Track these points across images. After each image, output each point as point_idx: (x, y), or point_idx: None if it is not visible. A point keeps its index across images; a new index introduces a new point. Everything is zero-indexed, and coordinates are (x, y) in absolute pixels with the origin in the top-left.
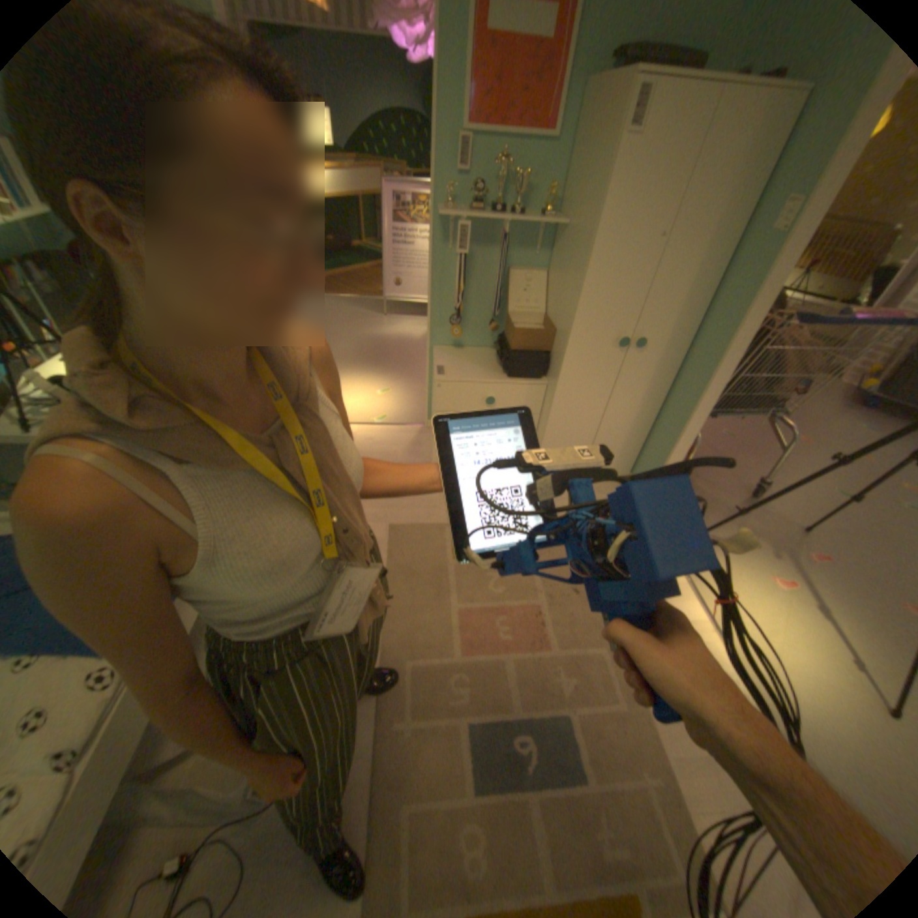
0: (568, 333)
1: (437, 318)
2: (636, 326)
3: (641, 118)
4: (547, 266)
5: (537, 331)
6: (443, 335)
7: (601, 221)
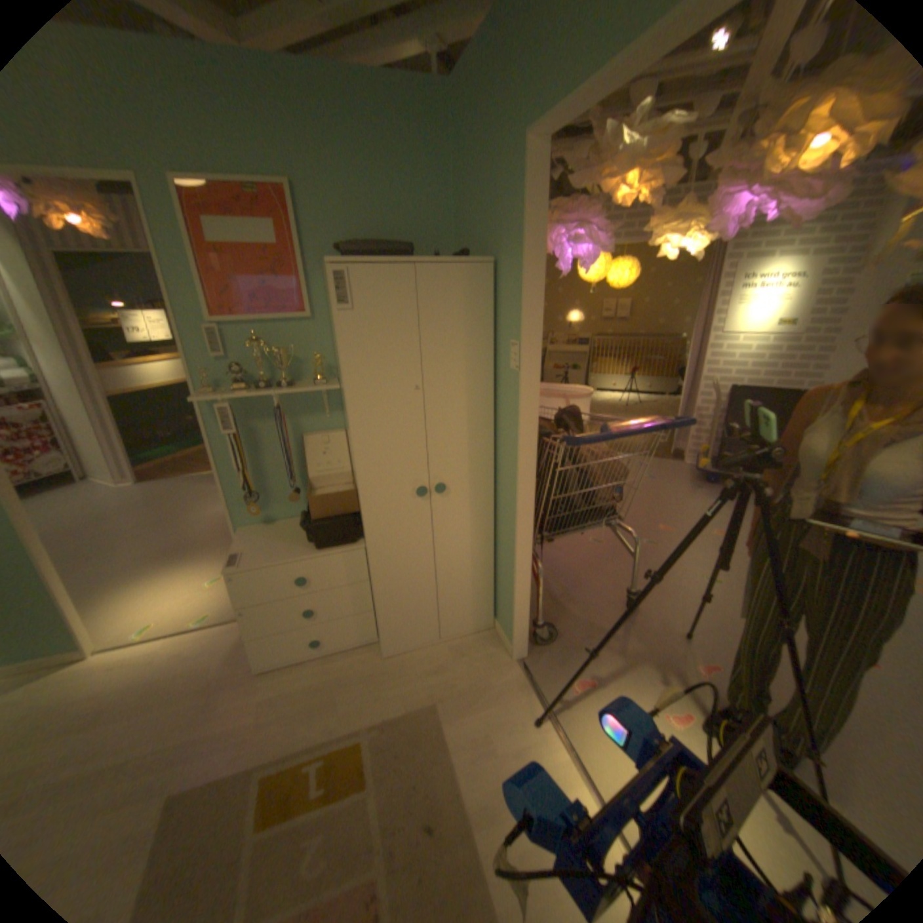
0: (359, 494)
1: (235, 498)
2: (430, 473)
3: (346, 298)
4: (343, 426)
5: (336, 496)
6: (247, 514)
7: (346, 386)
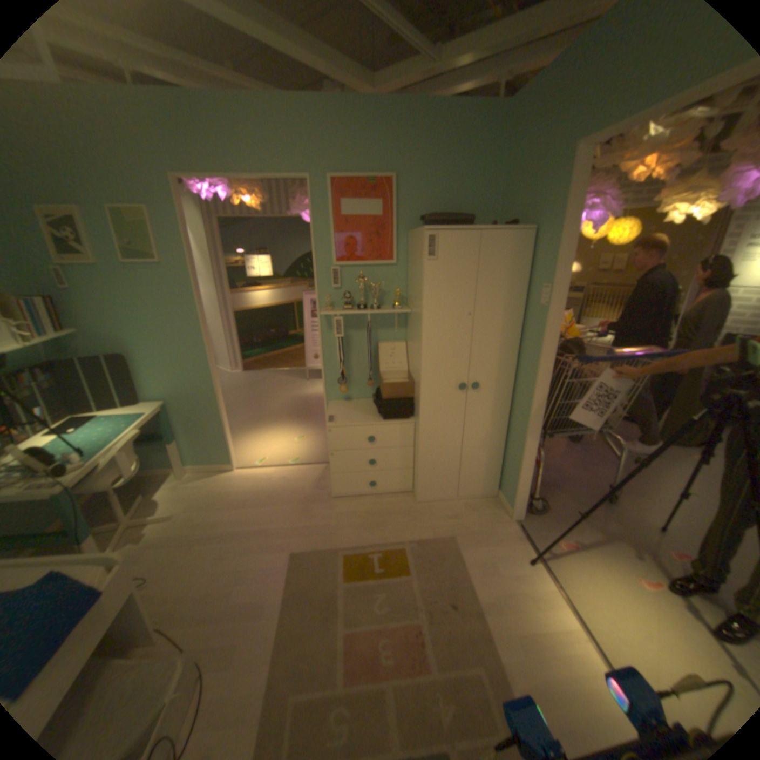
0: (419, 383)
1: (330, 380)
2: (468, 375)
3: (433, 252)
4: (404, 339)
5: (399, 384)
6: (335, 392)
7: (423, 310)
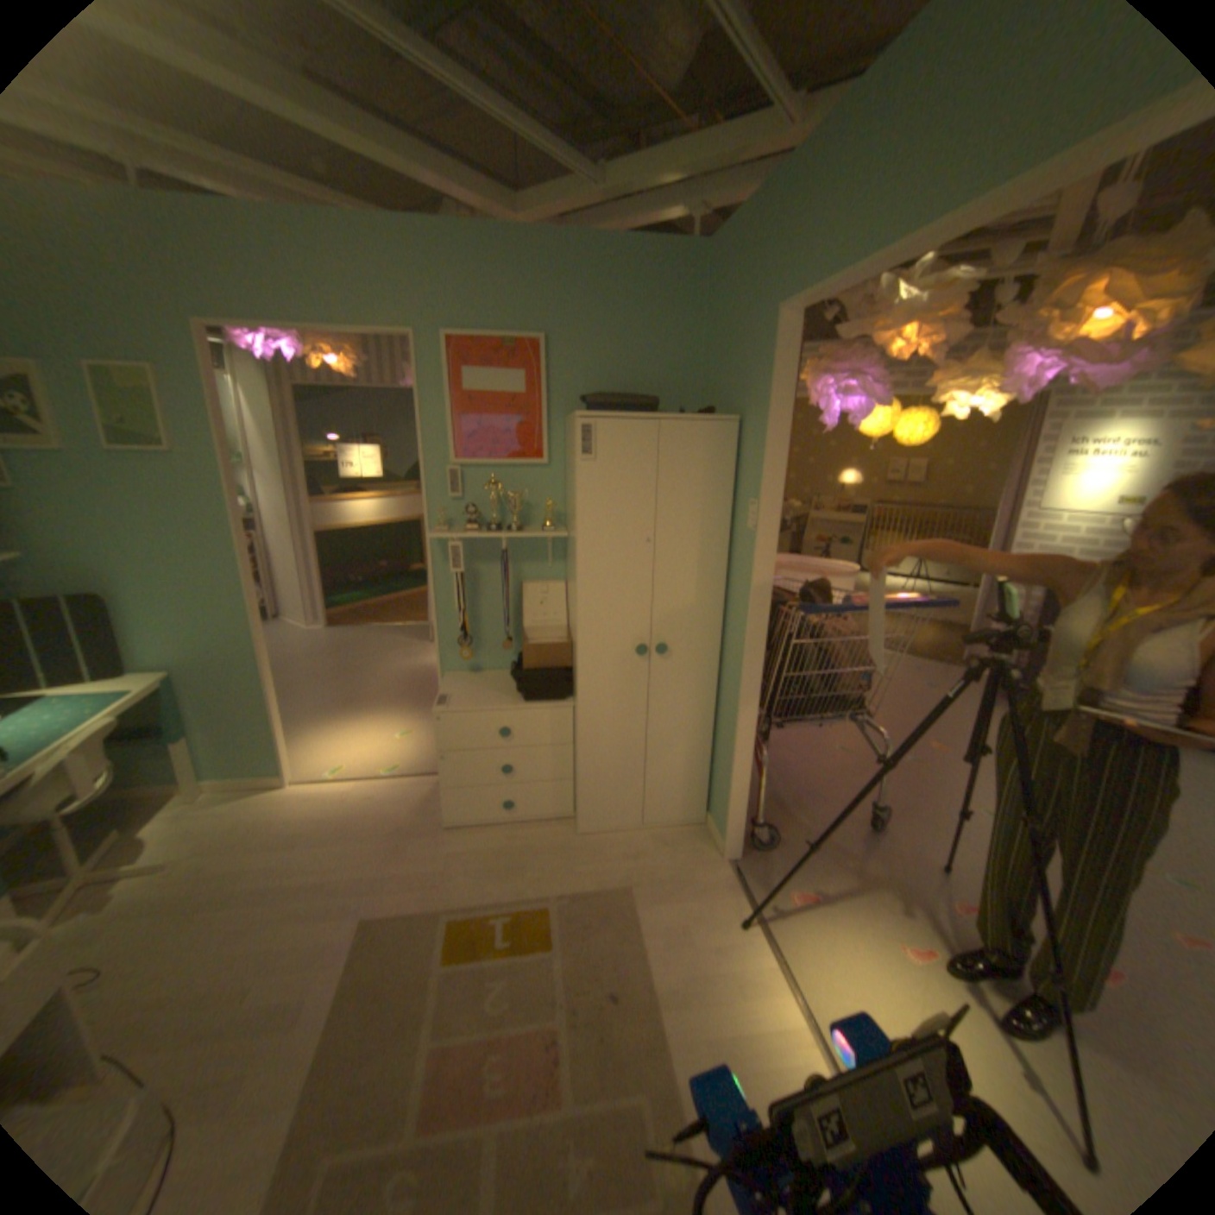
0: (576, 645)
1: (448, 640)
2: (651, 632)
3: (590, 449)
4: (564, 578)
5: (551, 646)
6: (457, 659)
7: (579, 533)
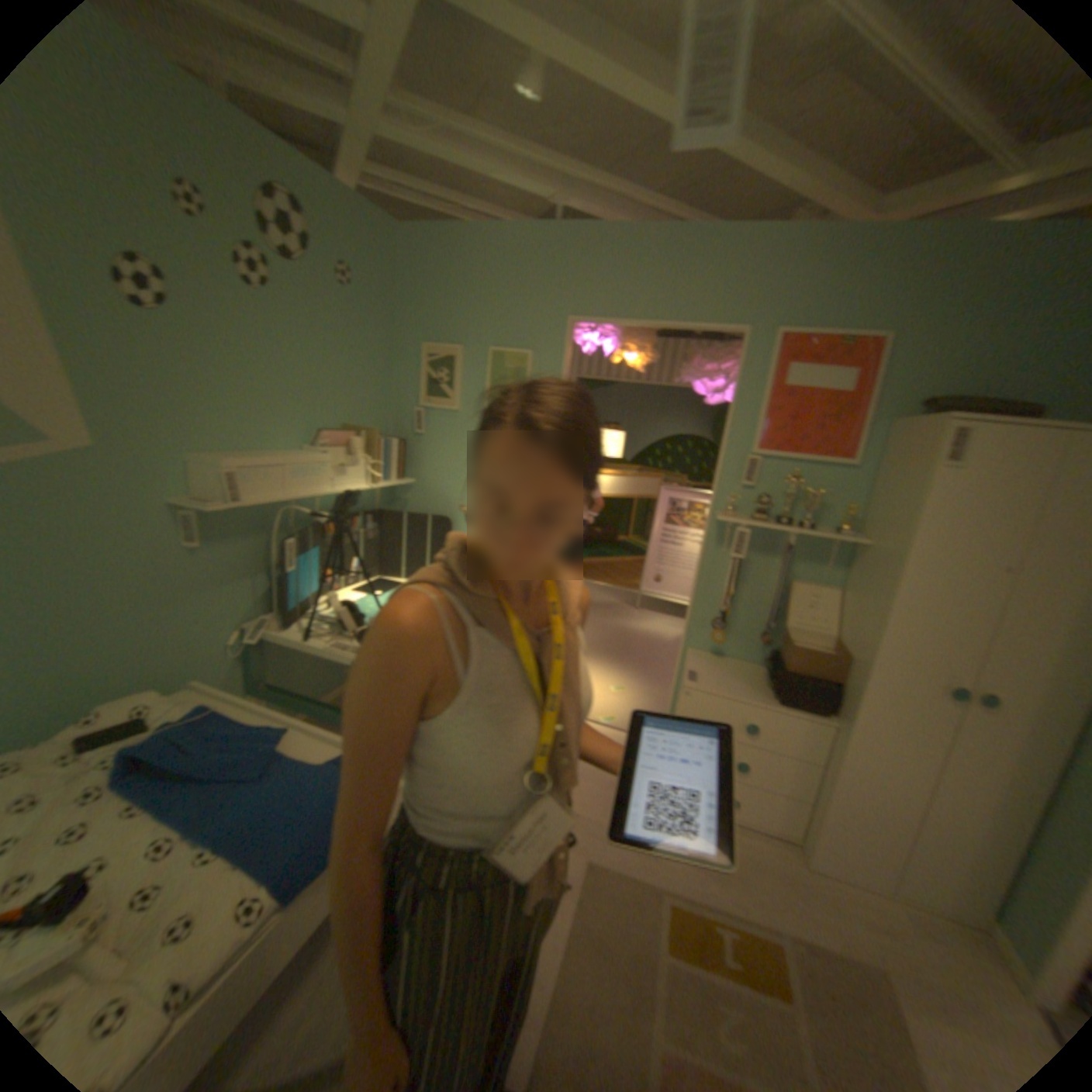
0: (873, 665)
1: (700, 618)
2: (983, 677)
3: (964, 454)
4: (845, 585)
5: (829, 656)
6: (704, 638)
7: (918, 545)
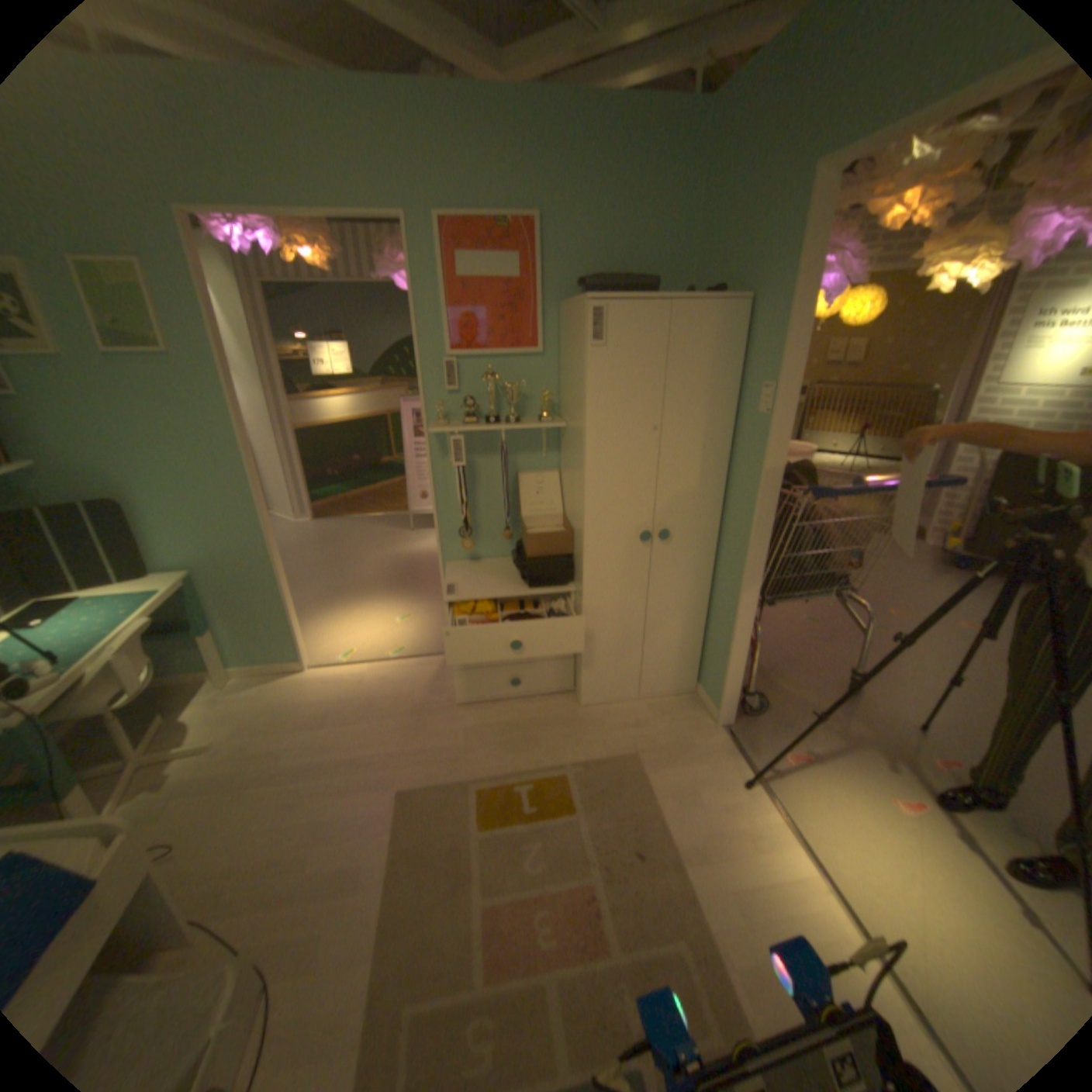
0: (582, 533)
1: (447, 531)
2: (654, 518)
3: (600, 333)
4: (557, 467)
5: (553, 534)
6: (456, 549)
7: (587, 422)
